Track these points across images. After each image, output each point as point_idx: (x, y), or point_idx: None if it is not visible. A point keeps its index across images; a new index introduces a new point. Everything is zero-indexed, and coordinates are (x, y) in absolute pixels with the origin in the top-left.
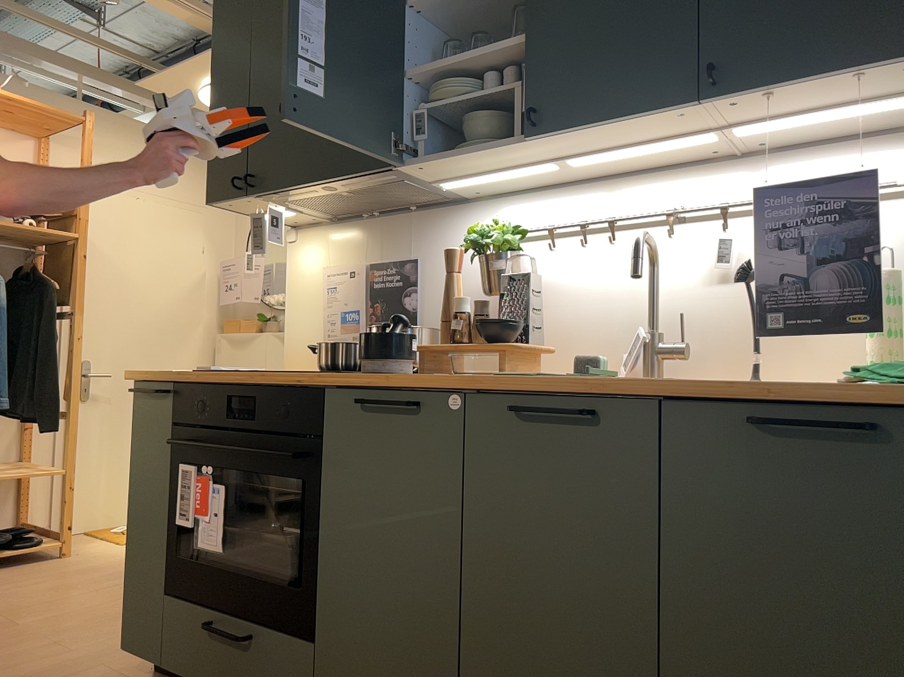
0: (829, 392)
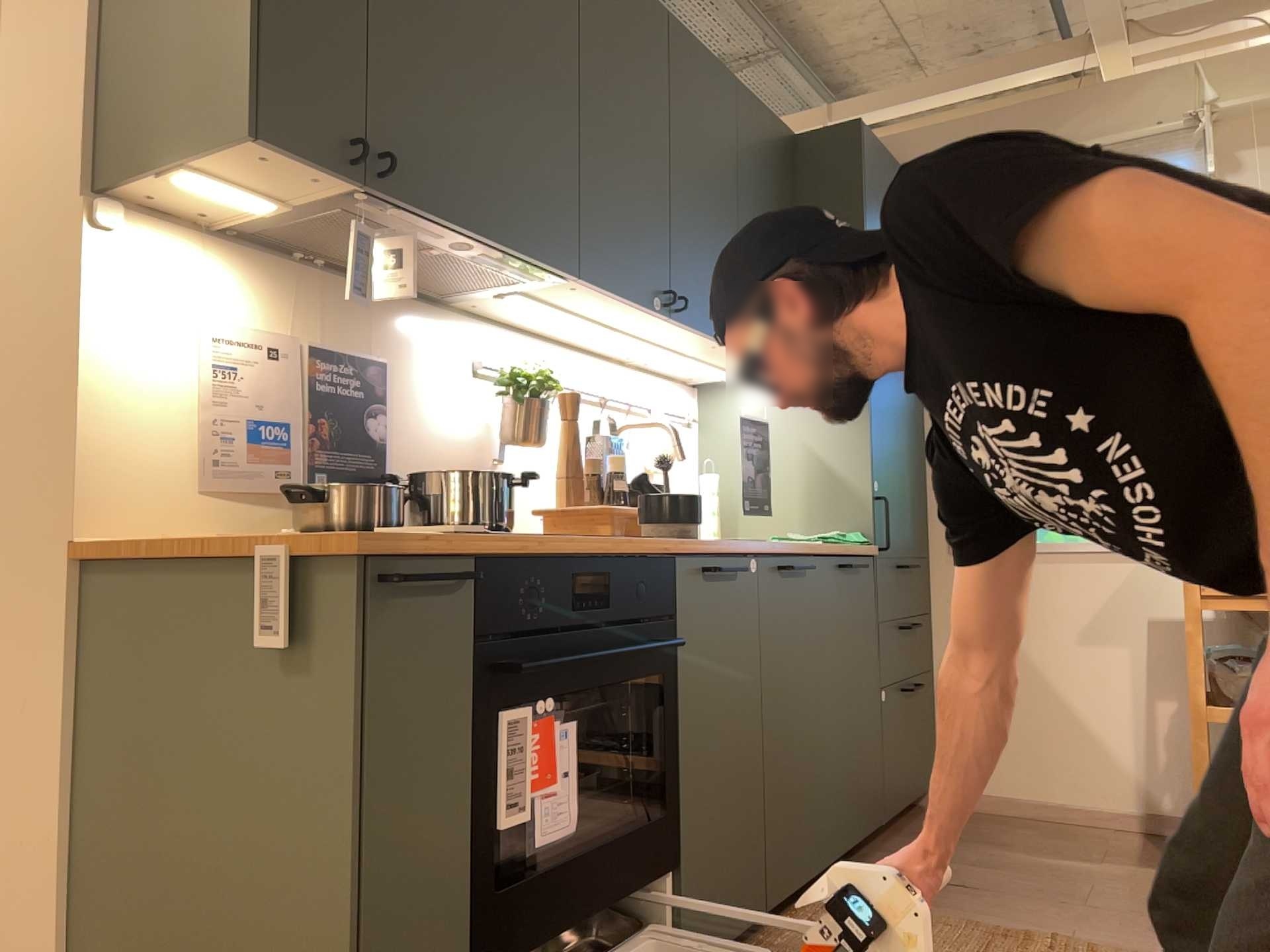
0: (847, 549)
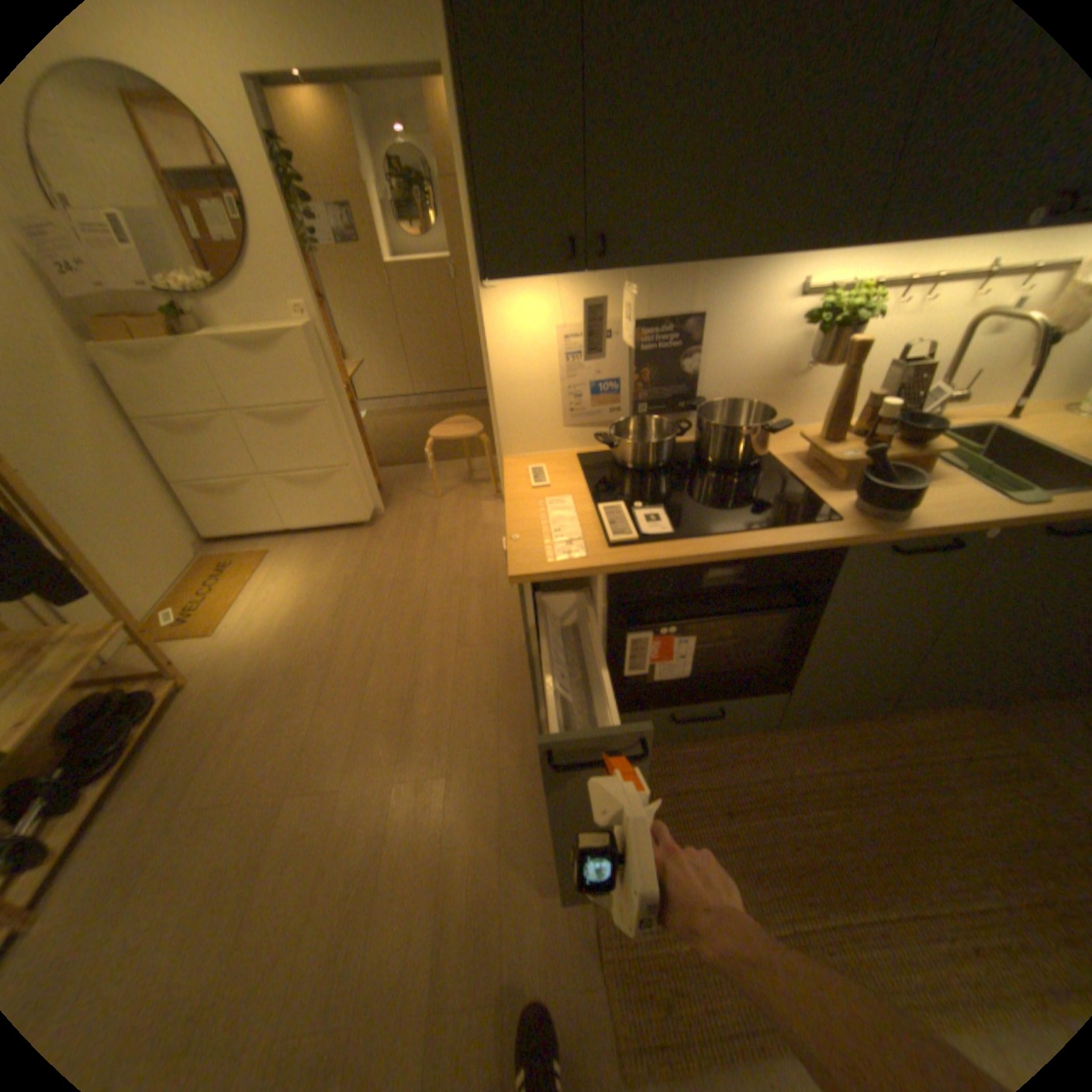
0: None
